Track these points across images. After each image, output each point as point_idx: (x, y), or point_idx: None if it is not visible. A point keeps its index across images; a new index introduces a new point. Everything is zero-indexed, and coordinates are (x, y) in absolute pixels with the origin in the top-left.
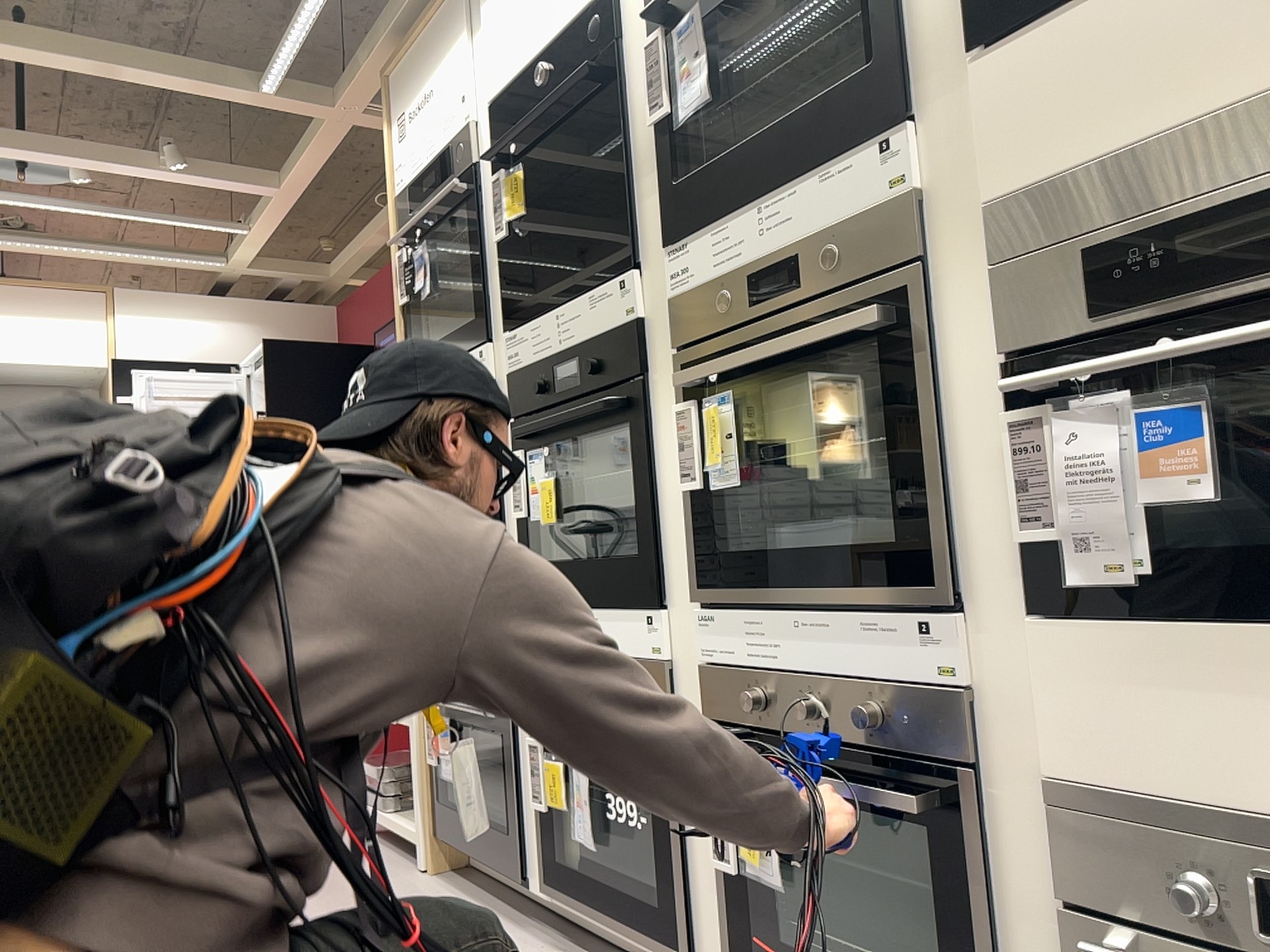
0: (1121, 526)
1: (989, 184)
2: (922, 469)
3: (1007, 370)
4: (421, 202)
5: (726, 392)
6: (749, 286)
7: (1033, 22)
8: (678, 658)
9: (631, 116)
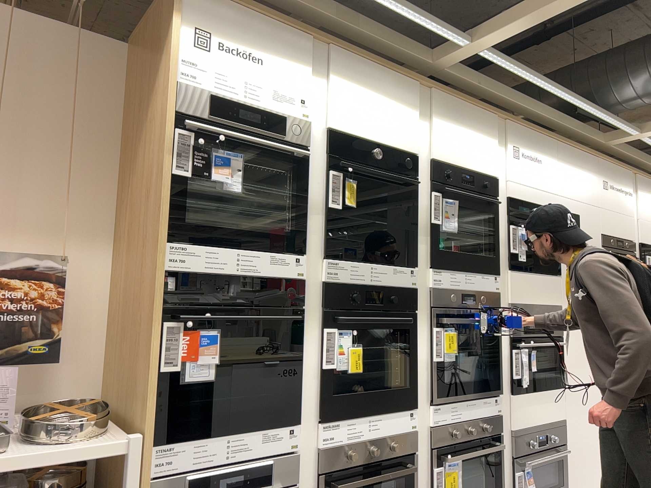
0: (526, 375)
1: (512, 299)
2: (498, 360)
3: (512, 340)
4: (234, 120)
5: (451, 328)
6: (461, 297)
7: (516, 270)
8: (417, 427)
9: (418, 209)
